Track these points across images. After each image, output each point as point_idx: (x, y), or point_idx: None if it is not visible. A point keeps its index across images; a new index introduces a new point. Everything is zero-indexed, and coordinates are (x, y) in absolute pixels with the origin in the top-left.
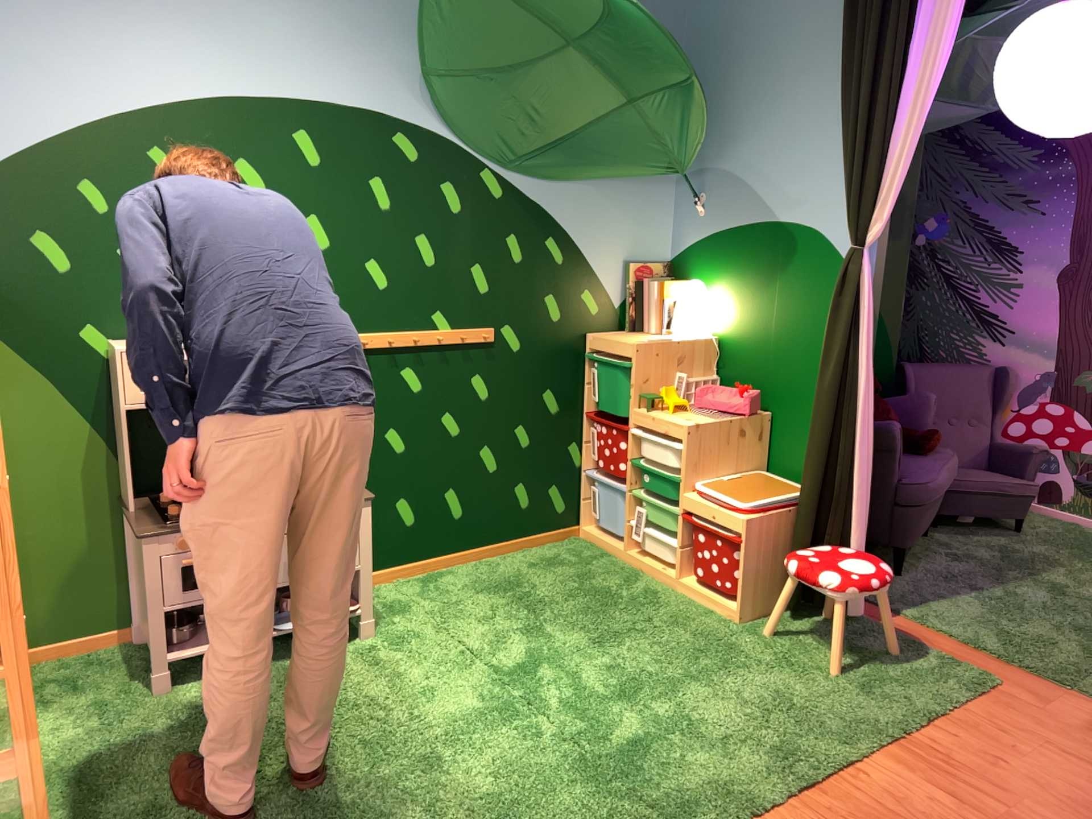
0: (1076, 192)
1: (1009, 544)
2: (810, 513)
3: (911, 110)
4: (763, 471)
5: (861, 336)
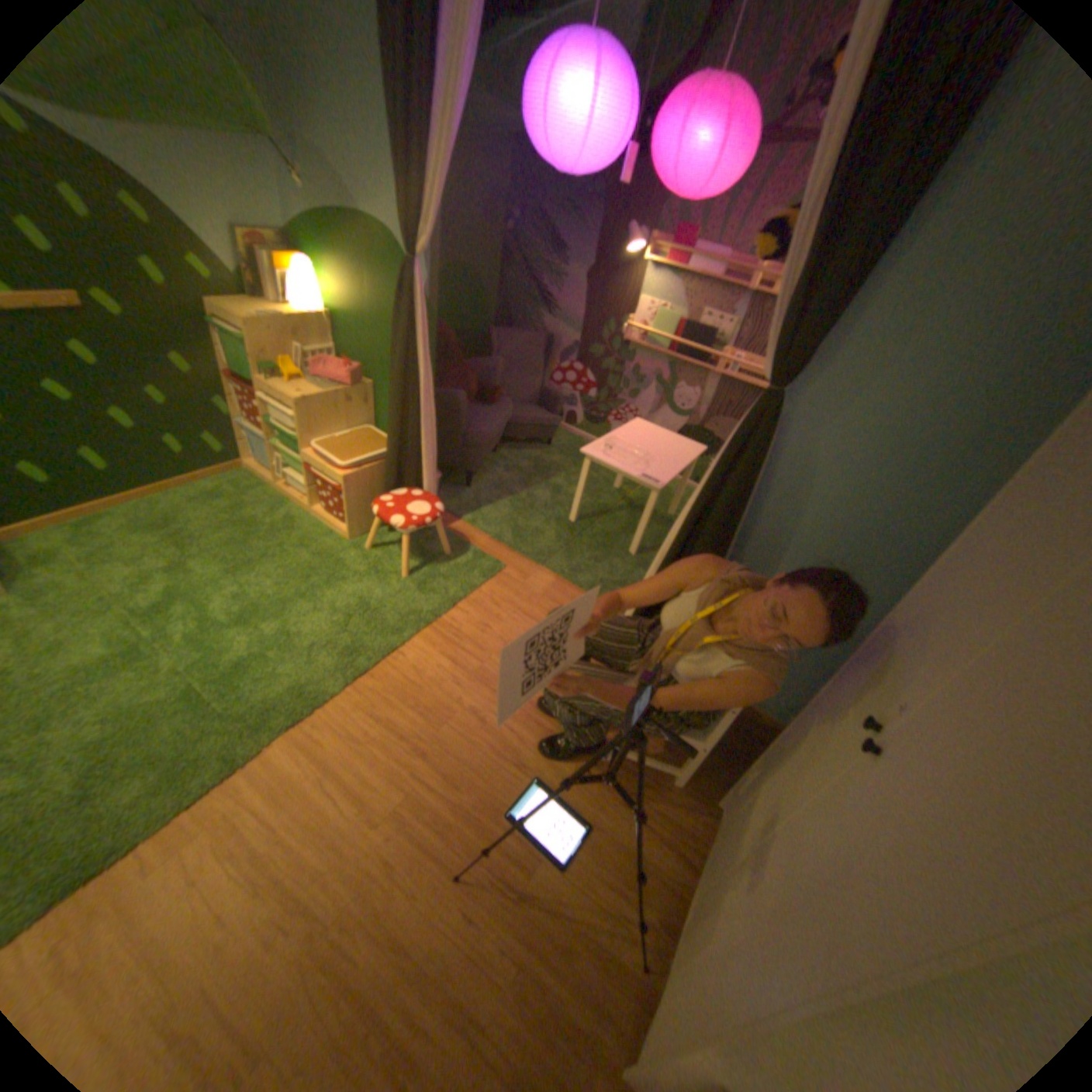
0: (606, 210)
1: (541, 459)
2: (391, 469)
3: (441, 126)
4: (371, 426)
5: (418, 340)
